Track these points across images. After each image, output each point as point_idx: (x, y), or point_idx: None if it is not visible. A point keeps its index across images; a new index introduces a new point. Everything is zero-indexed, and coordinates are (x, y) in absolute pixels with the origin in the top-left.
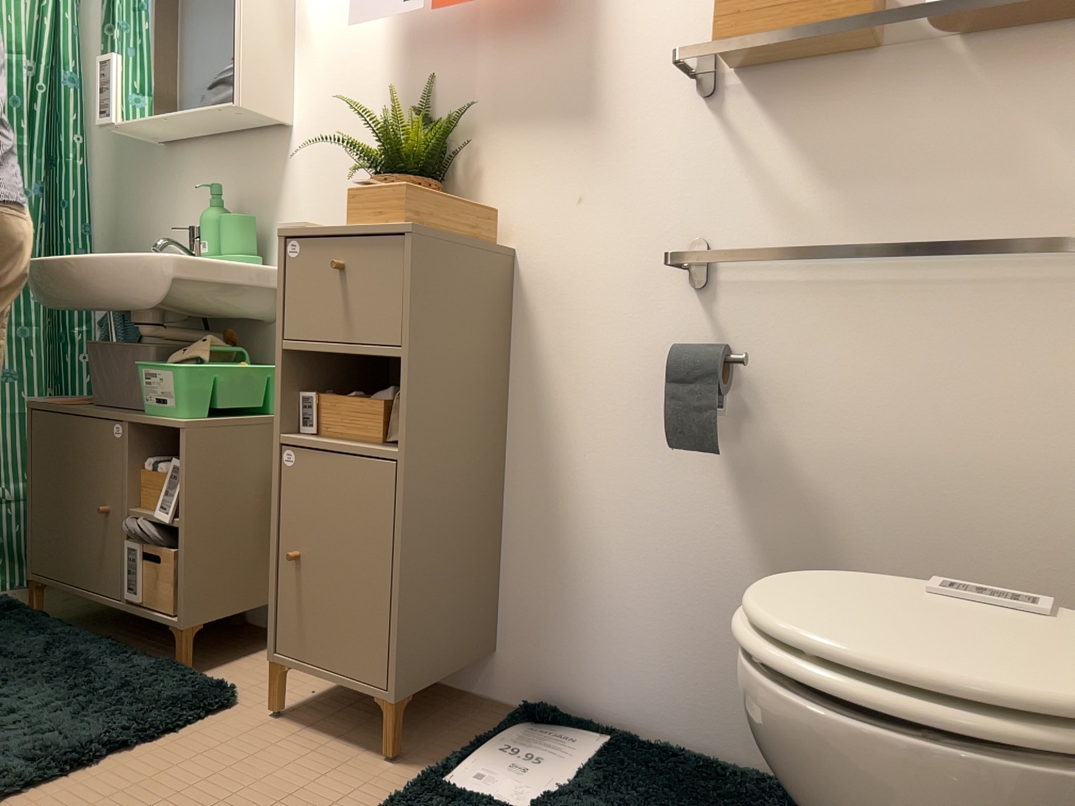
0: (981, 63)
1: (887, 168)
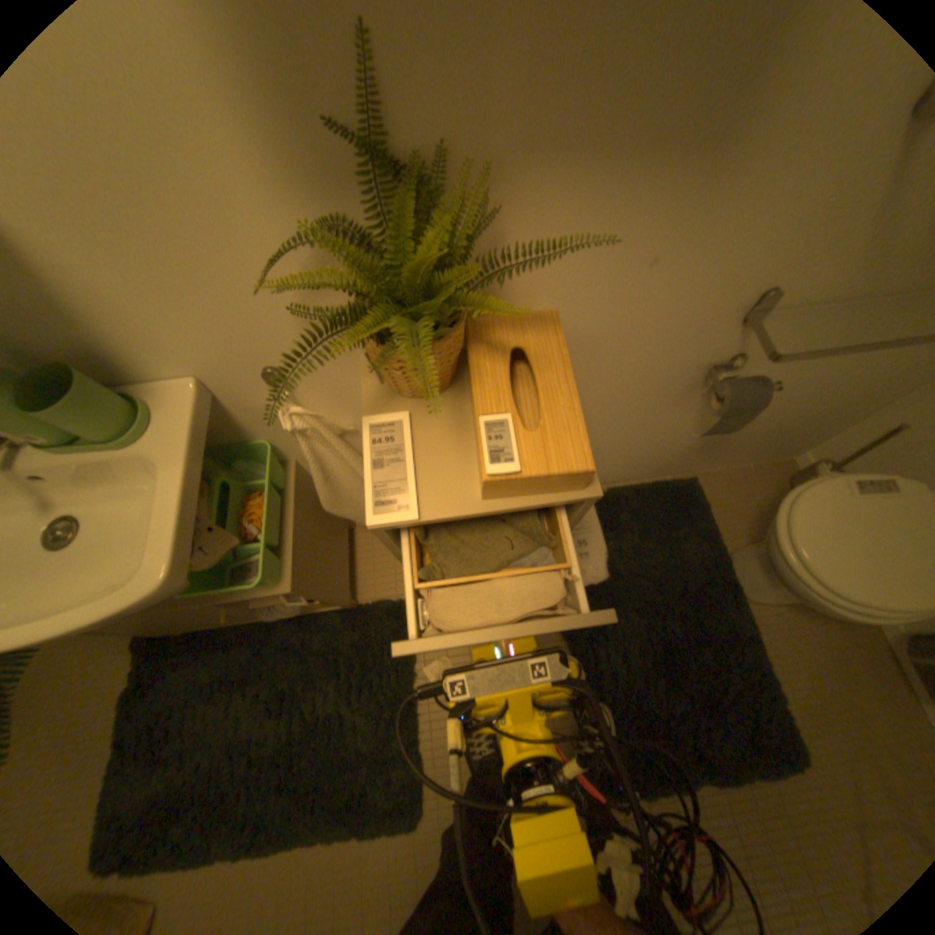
0: None
1: None
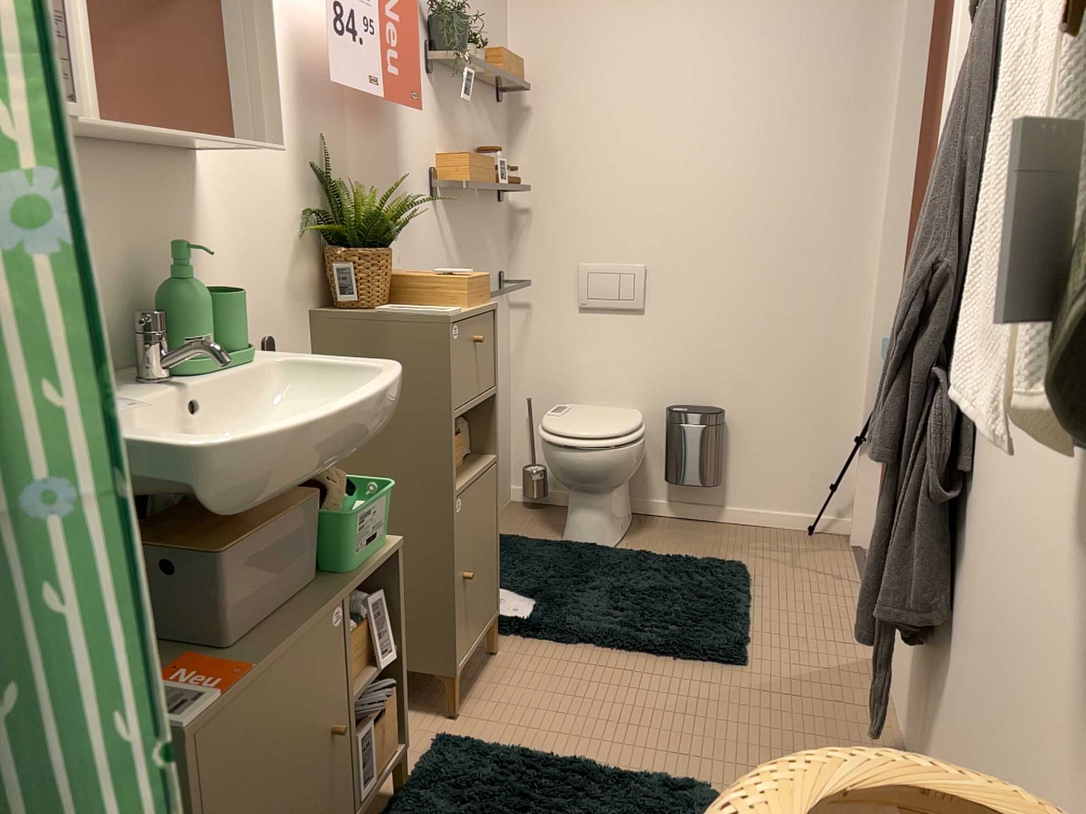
0: (482, 201)
1: (471, 246)
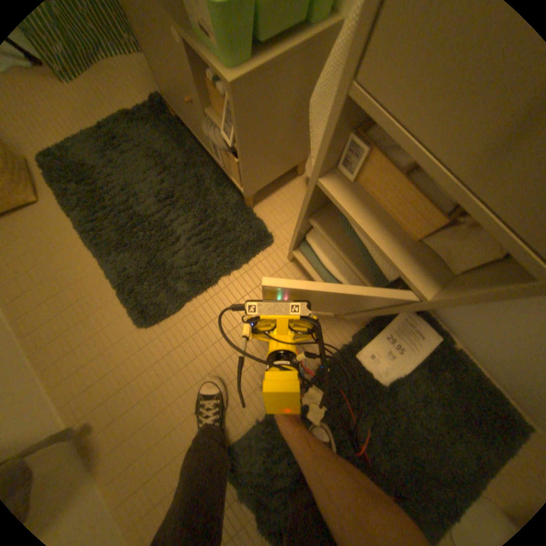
0: None
1: None
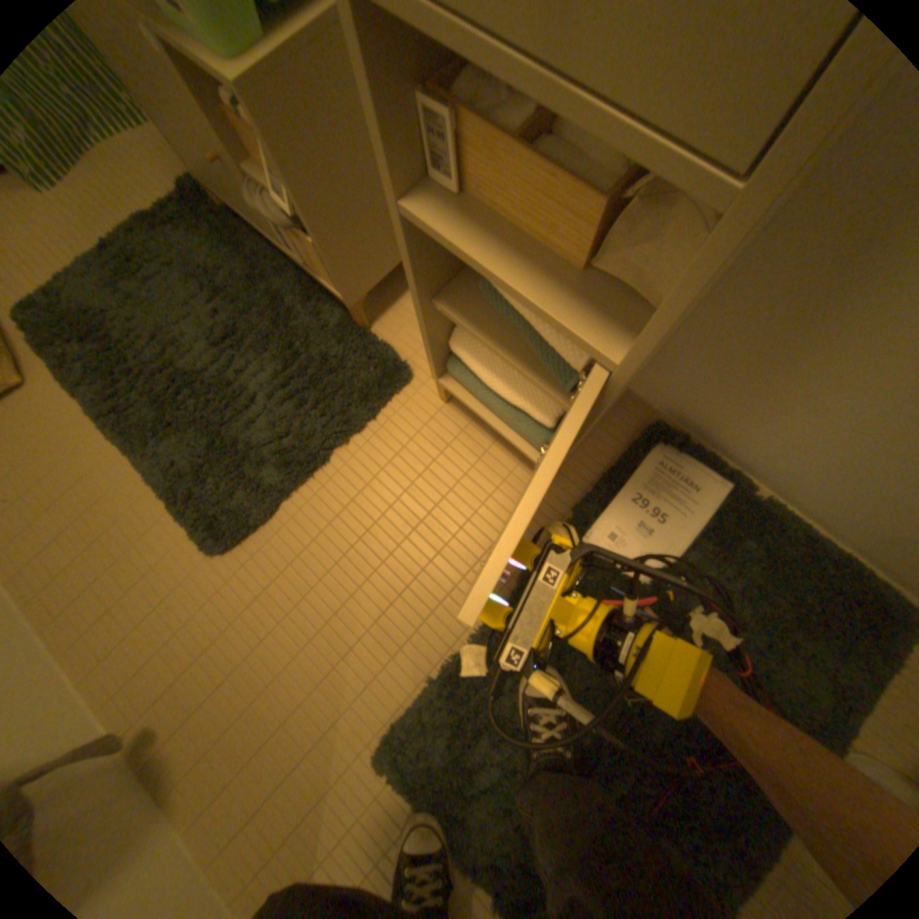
0: None
1: None
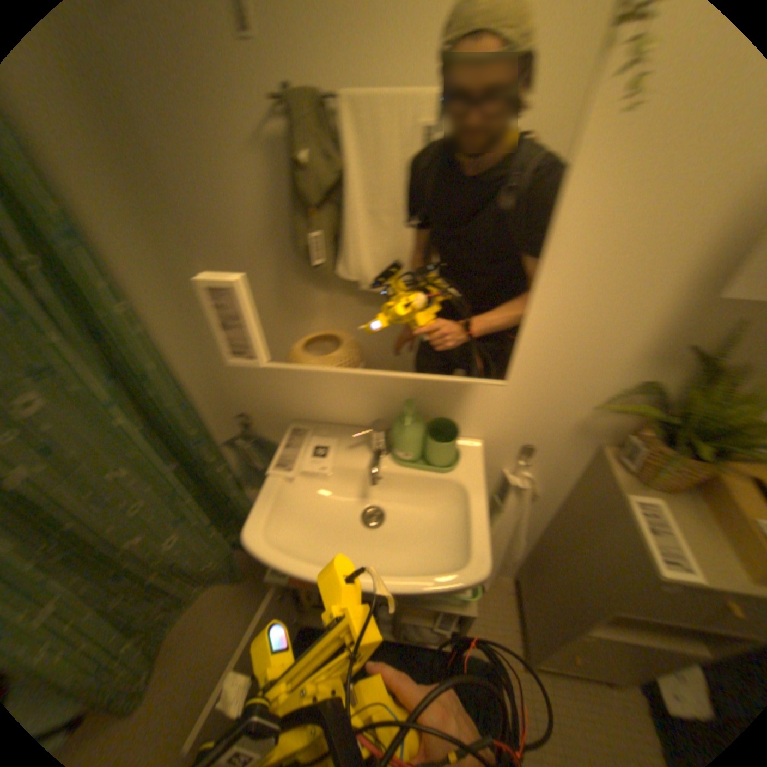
0: None
1: None
